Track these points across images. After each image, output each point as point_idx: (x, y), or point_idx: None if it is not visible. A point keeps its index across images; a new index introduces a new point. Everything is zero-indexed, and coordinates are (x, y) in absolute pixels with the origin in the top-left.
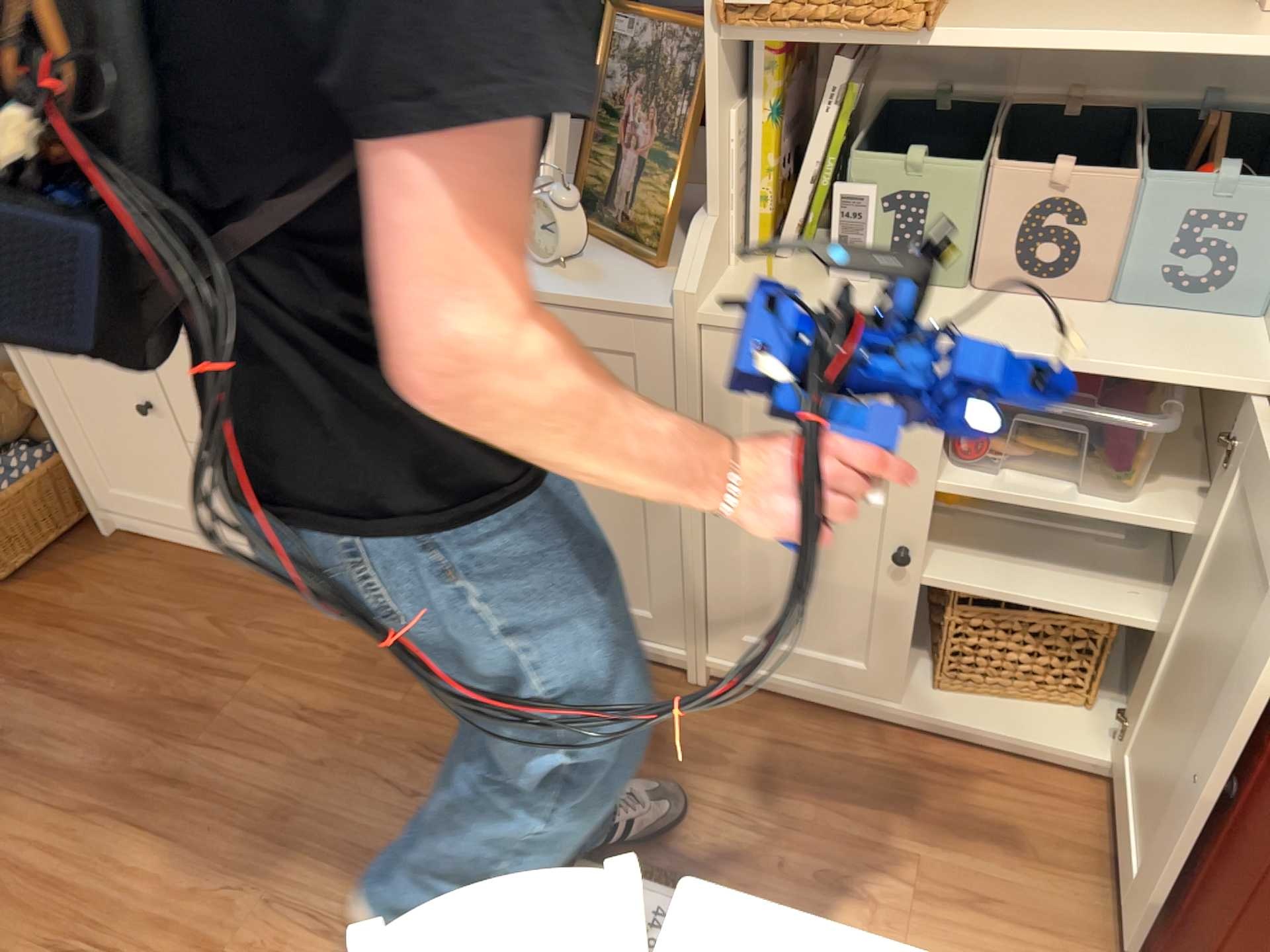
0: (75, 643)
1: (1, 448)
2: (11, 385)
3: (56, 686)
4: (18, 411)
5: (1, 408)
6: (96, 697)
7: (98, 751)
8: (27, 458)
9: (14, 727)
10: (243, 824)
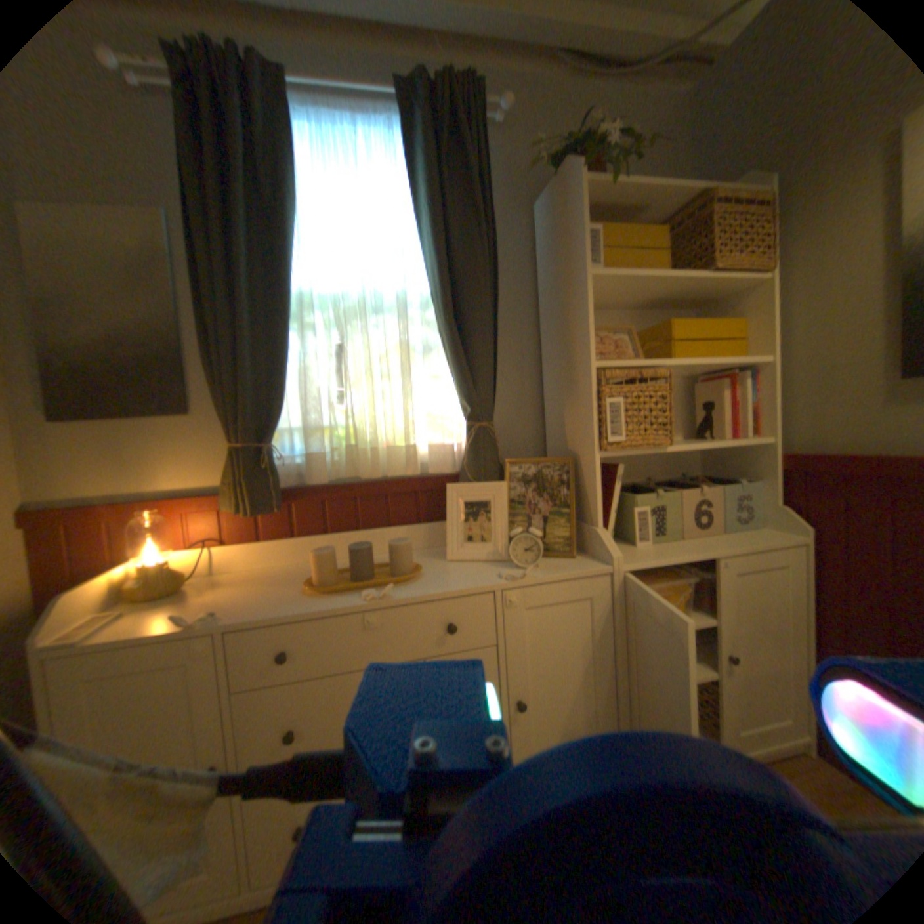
0: None
1: None
2: None
3: None
4: None
5: None
6: None
7: None
8: None
9: None
10: None
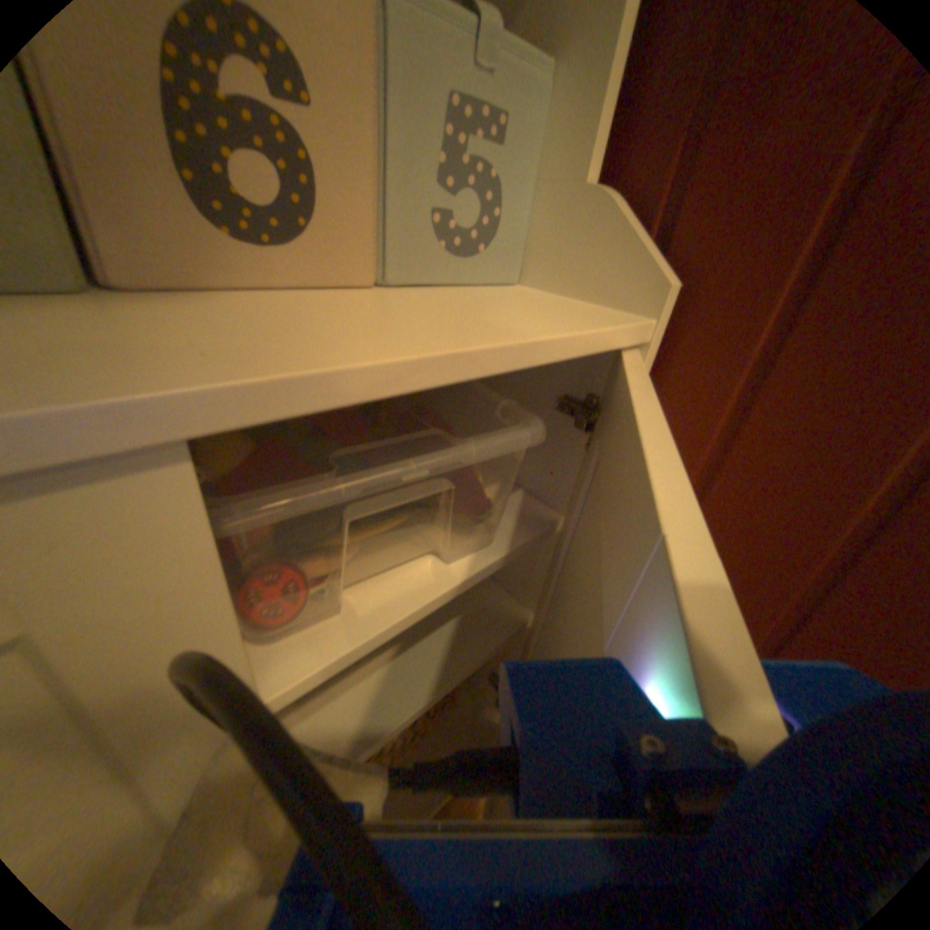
0: None
1: None
2: None
3: None
4: None
5: None
6: None
7: None
8: None
9: None
10: None
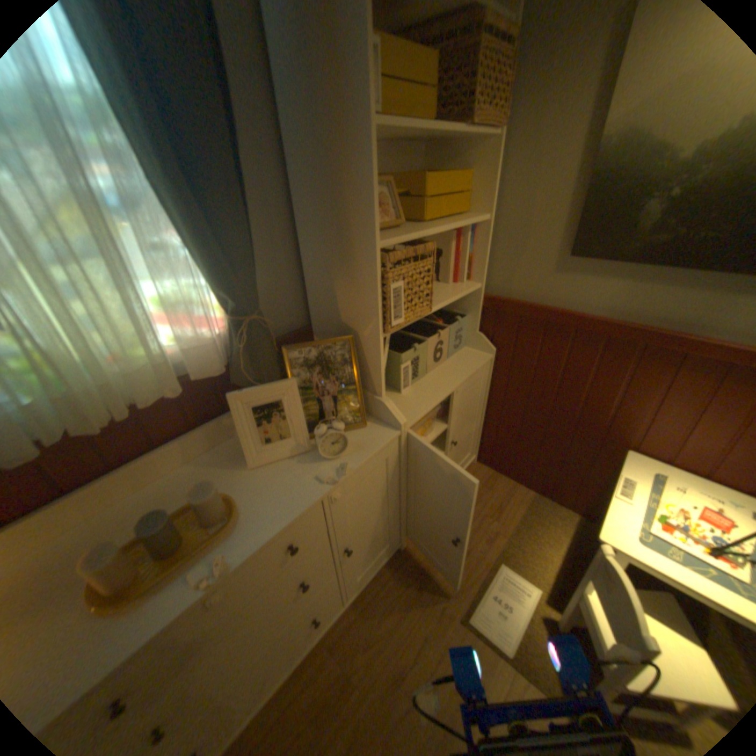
0: None
1: None
2: None
3: None
4: None
5: None
6: None
7: None
8: None
9: None
10: None
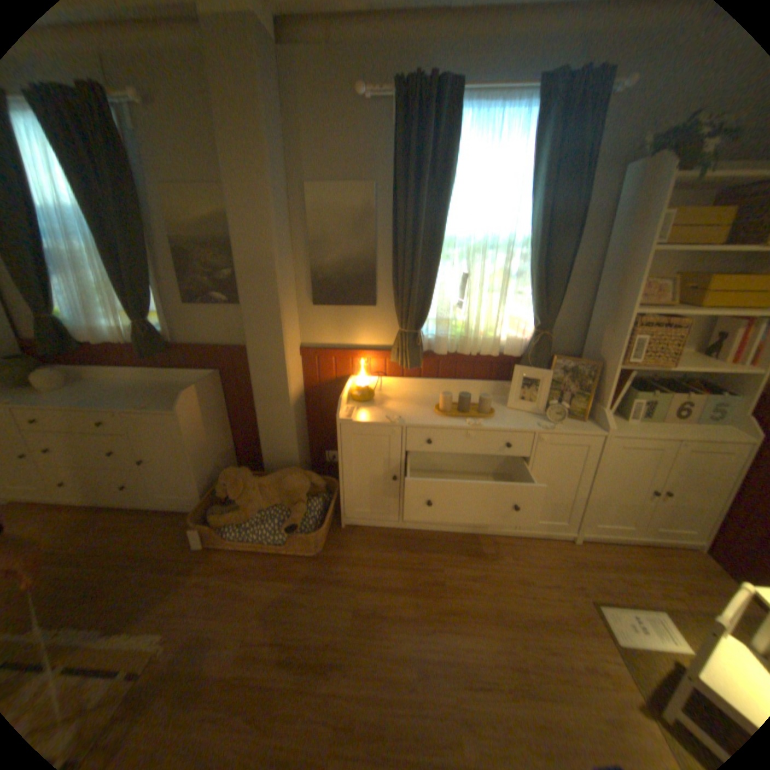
0: (363, 575)
1: (304, 501)
2: (302, 476)
3: (371, 593)
4: (306, 485)
5: (302, 485)
6: (391, 594)
7: (412, 615)
8: (311, 504)
9: (370, 613)
10: (490, 629)
